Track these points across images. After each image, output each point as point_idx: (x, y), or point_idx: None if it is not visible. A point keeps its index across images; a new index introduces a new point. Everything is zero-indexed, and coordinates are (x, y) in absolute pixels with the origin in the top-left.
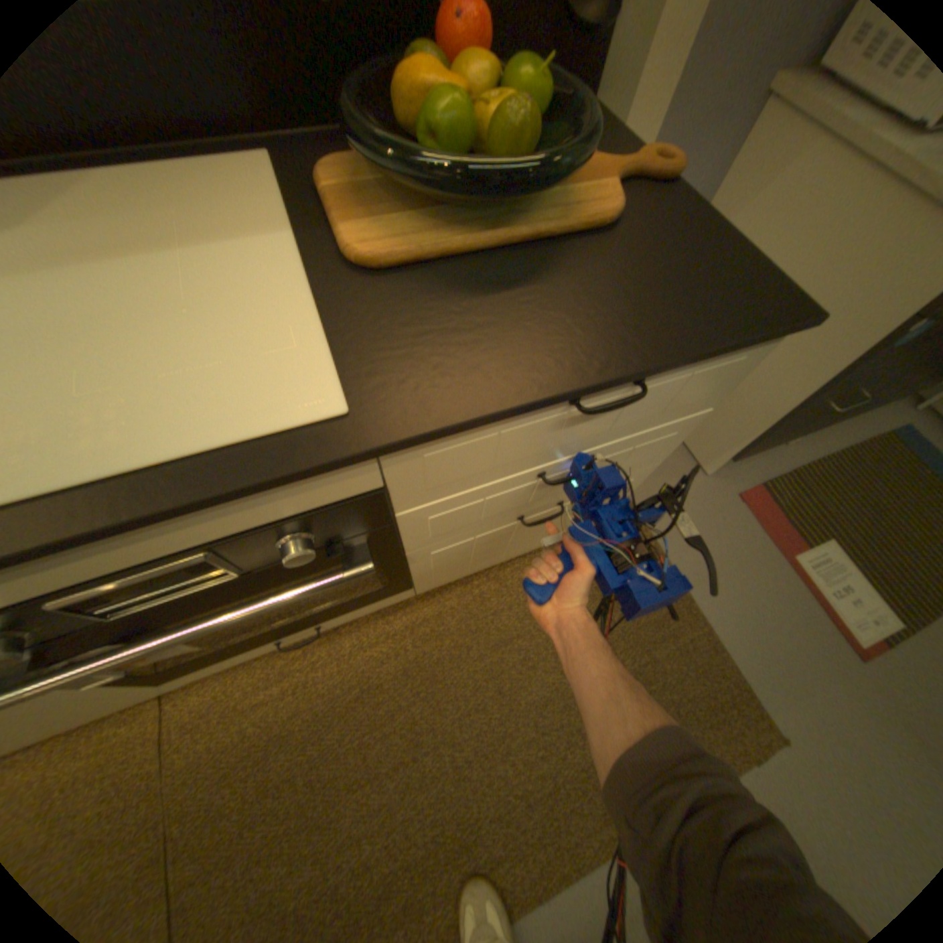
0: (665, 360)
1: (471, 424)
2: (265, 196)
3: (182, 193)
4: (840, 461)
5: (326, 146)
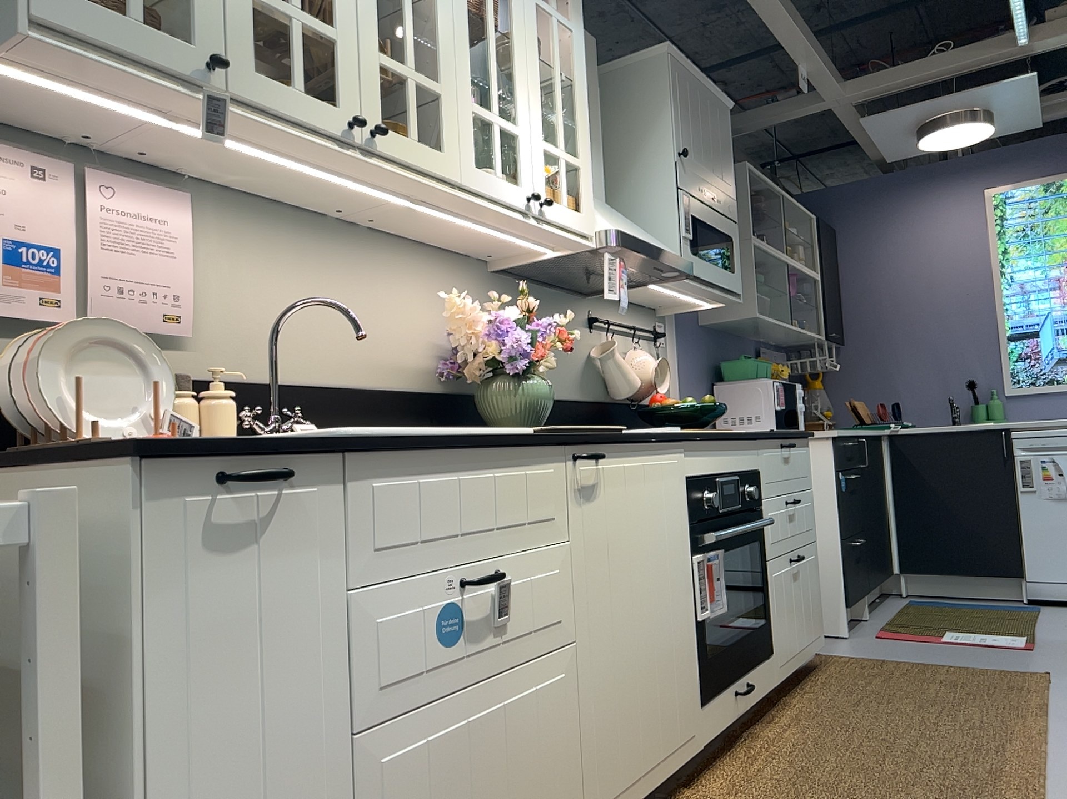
0: (795, 433)
1: (774, 437)
2: None
3: None
4: (902, 615)
5: None
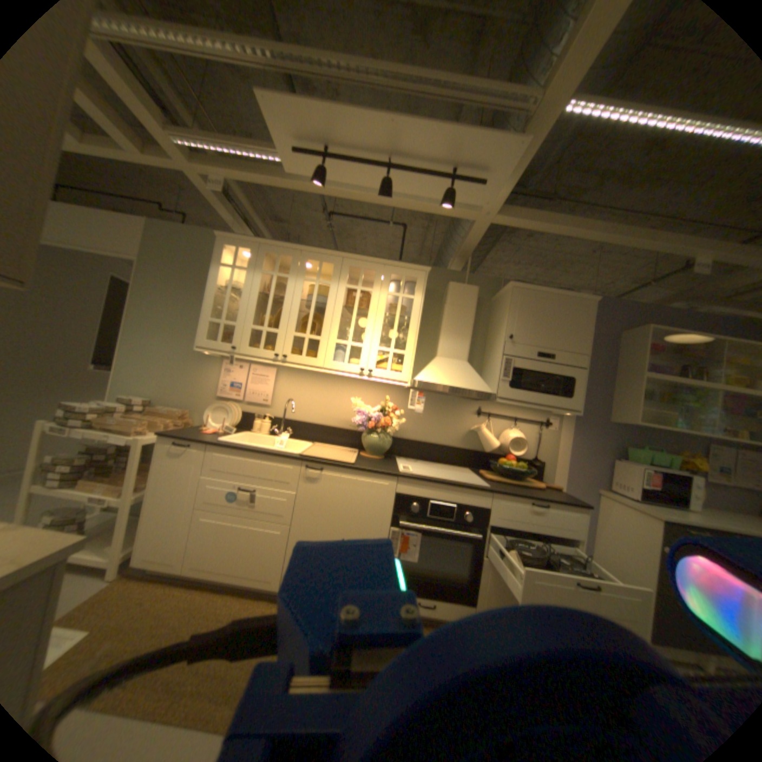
0: (550, 501)
1: (510, 496)
2: (467, 474)
3: (452, 471)
4: None
5: (481, 470)
